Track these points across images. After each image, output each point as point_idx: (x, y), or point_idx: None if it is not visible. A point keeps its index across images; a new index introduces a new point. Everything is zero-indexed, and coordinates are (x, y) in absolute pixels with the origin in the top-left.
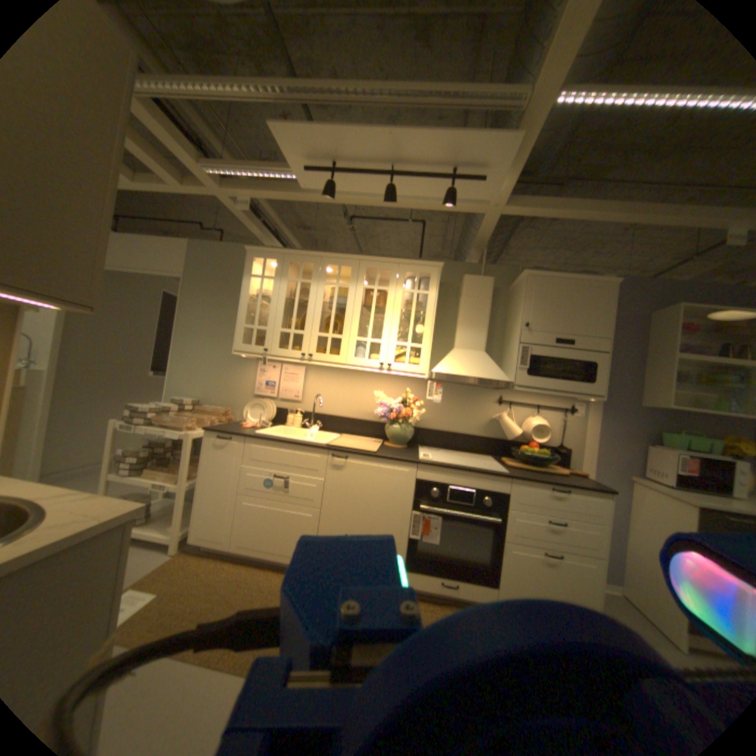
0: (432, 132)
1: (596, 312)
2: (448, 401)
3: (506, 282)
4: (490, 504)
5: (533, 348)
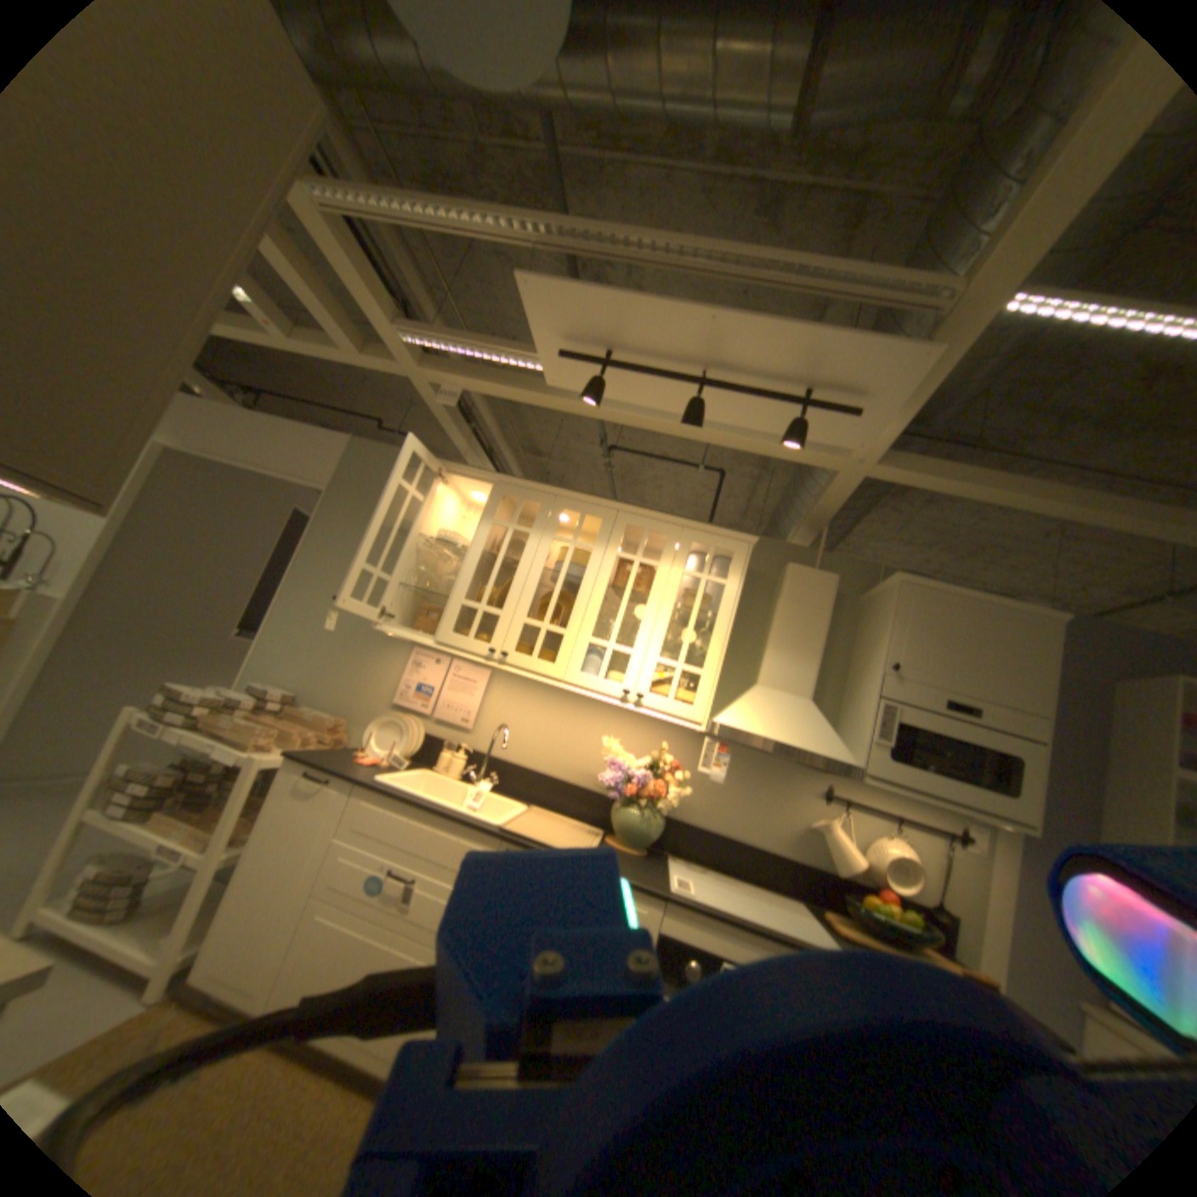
0: (784, 326)
1: (1023, 666)
2: (734, 779)
3: (857, 587)
4: None
5: (905, 712)
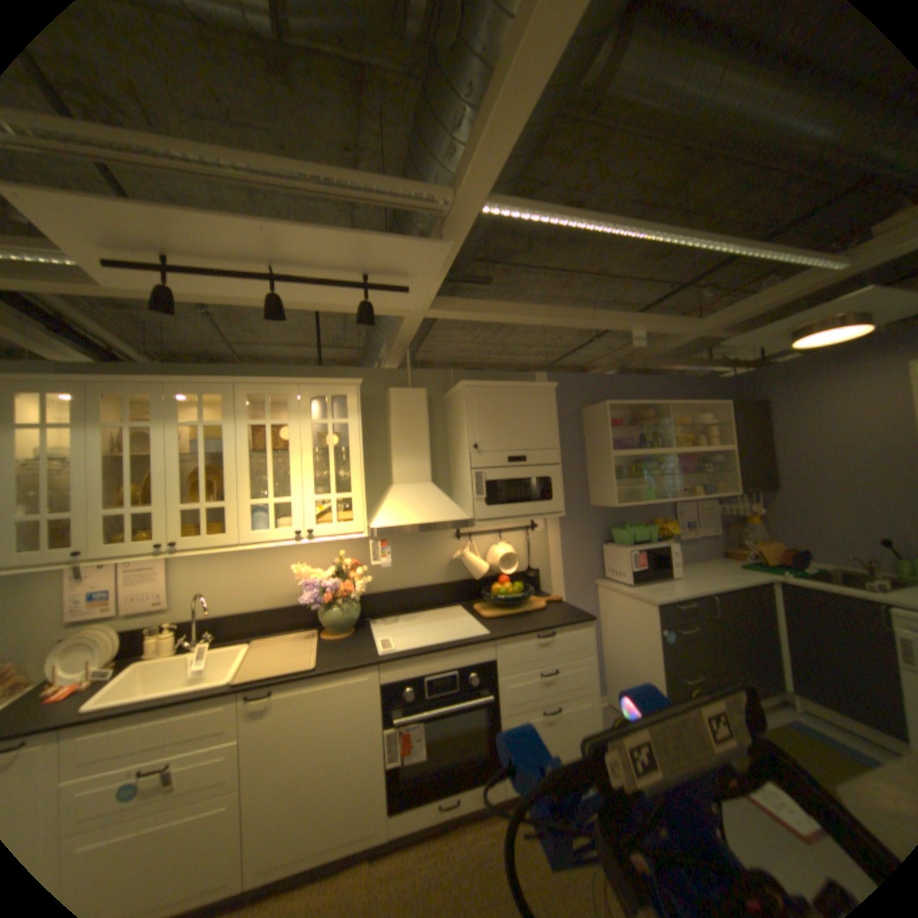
0: (332, 235)
1: (540, 423)
2: (398, 550)
3: (440, 391)
4: (478, 683)
5: (487, 474)
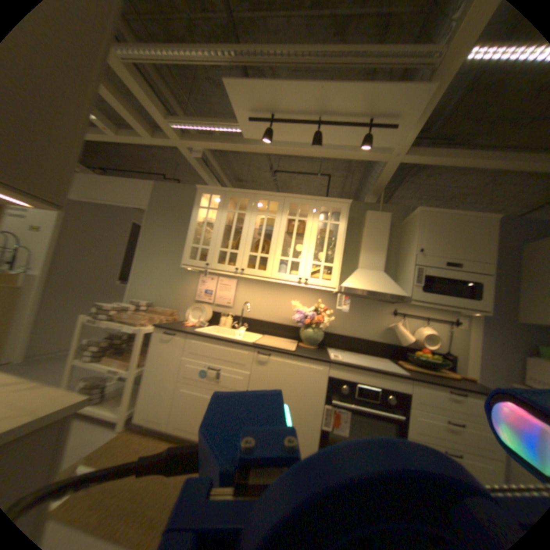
0: (358, 86)
1: (480, 241)
2: (352, 311)
3: (400, 218)
4: (395, 402)
5: (427, 269)
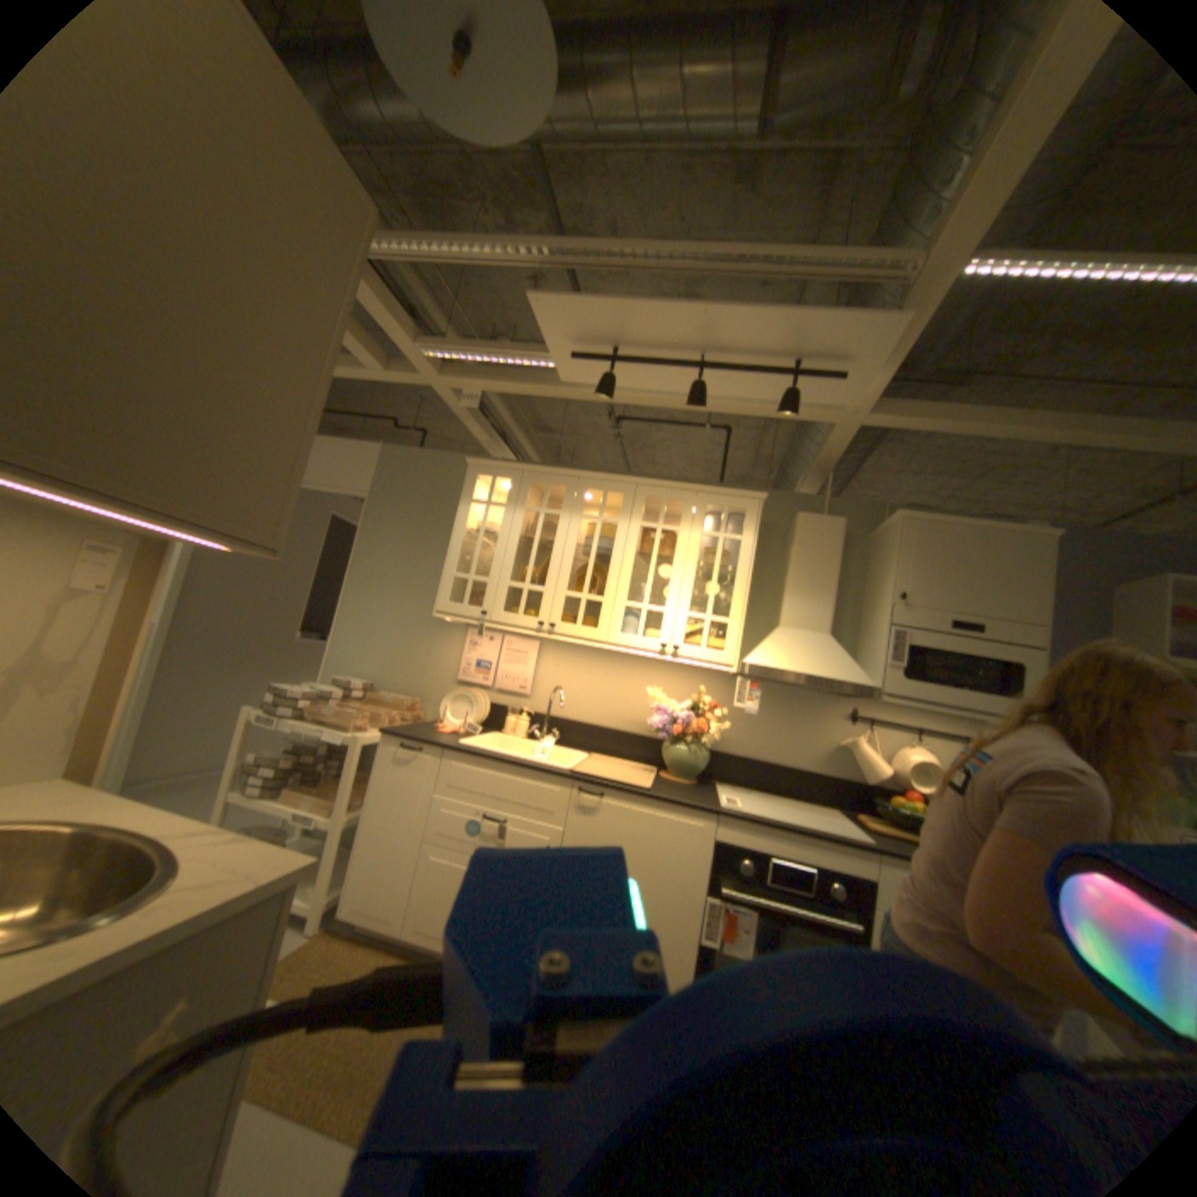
0: (769, 311)
1: (1020, 581)
2: (767, 711)
3: (865, 526)
4: (844, 897)
5: (914, 634)
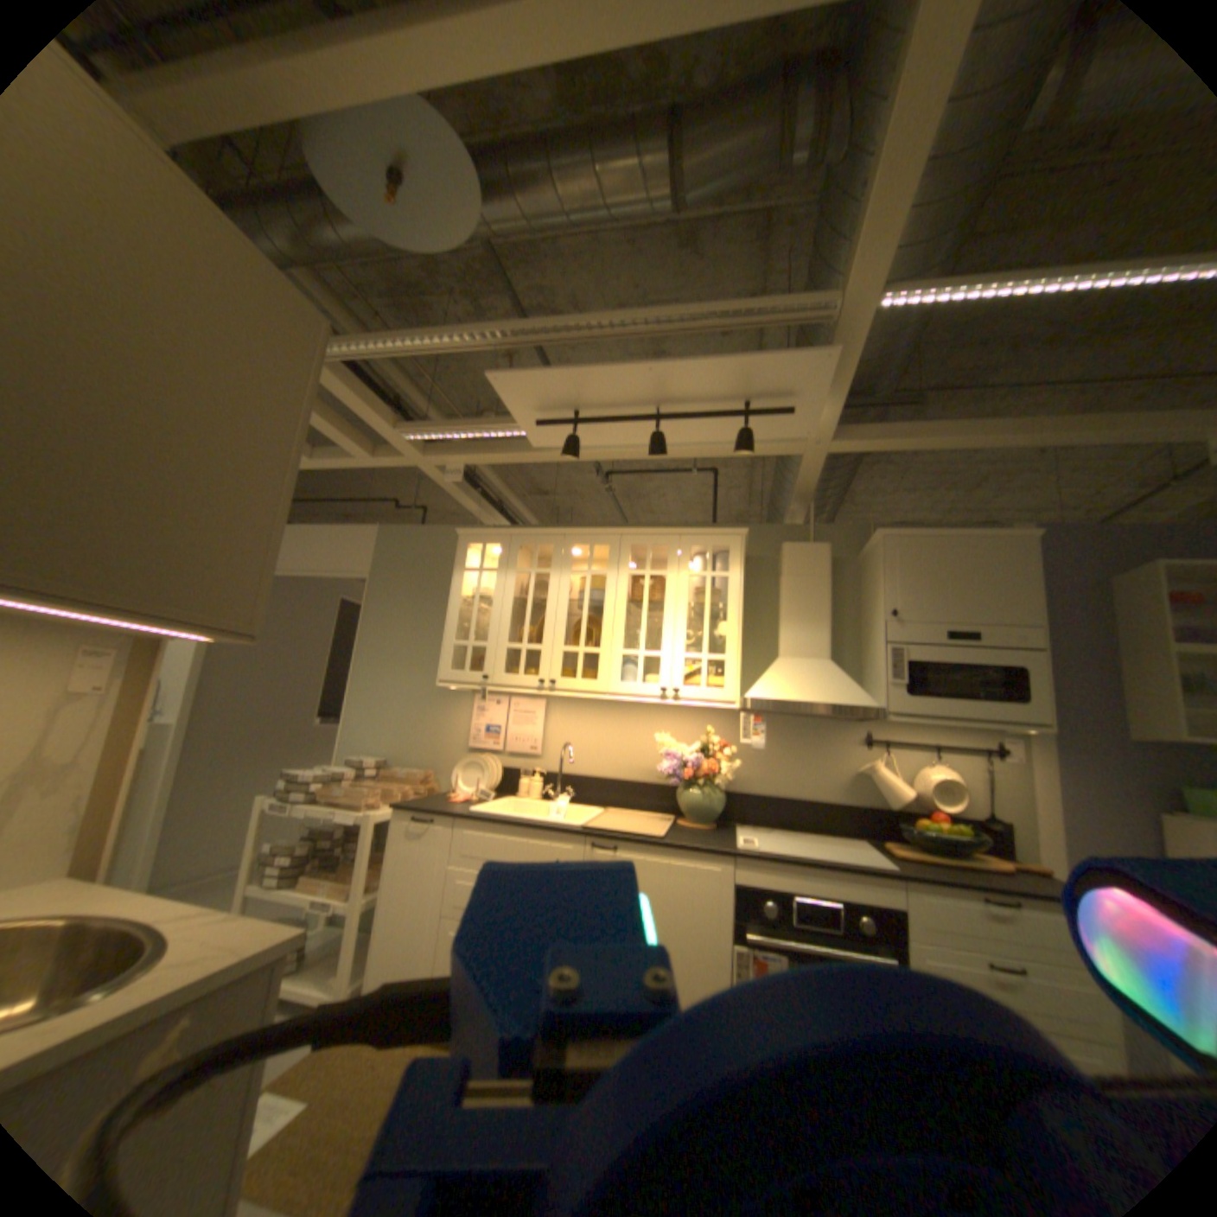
0: (707, 361)
1: (1009, 584)
2: (780, 745)
3: (852, 548)
4: (874, 930)
5: (911, 649)
